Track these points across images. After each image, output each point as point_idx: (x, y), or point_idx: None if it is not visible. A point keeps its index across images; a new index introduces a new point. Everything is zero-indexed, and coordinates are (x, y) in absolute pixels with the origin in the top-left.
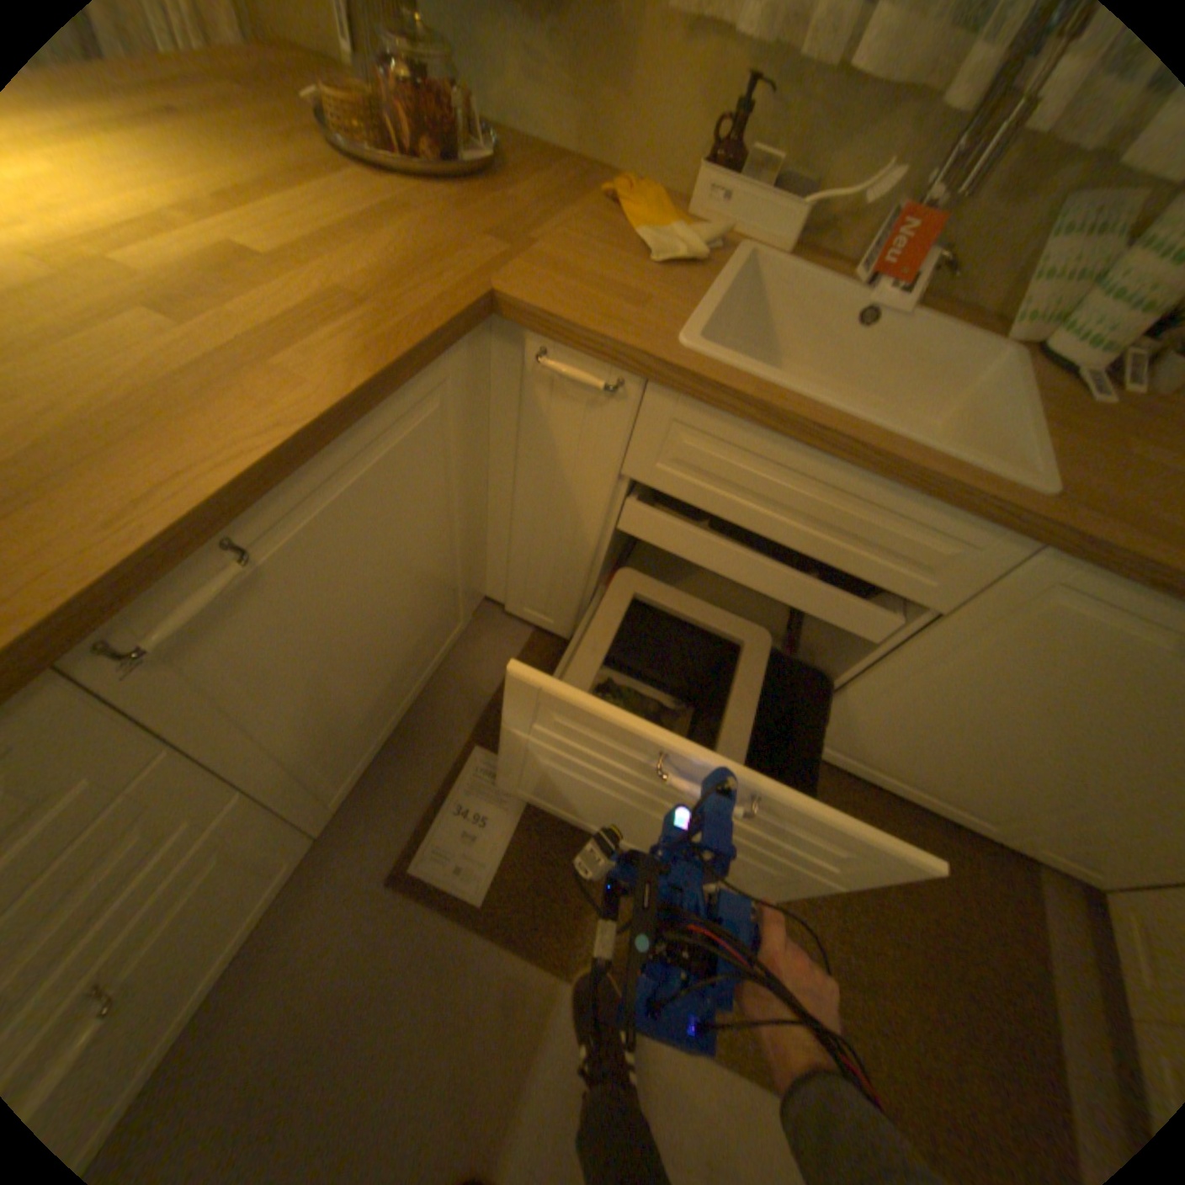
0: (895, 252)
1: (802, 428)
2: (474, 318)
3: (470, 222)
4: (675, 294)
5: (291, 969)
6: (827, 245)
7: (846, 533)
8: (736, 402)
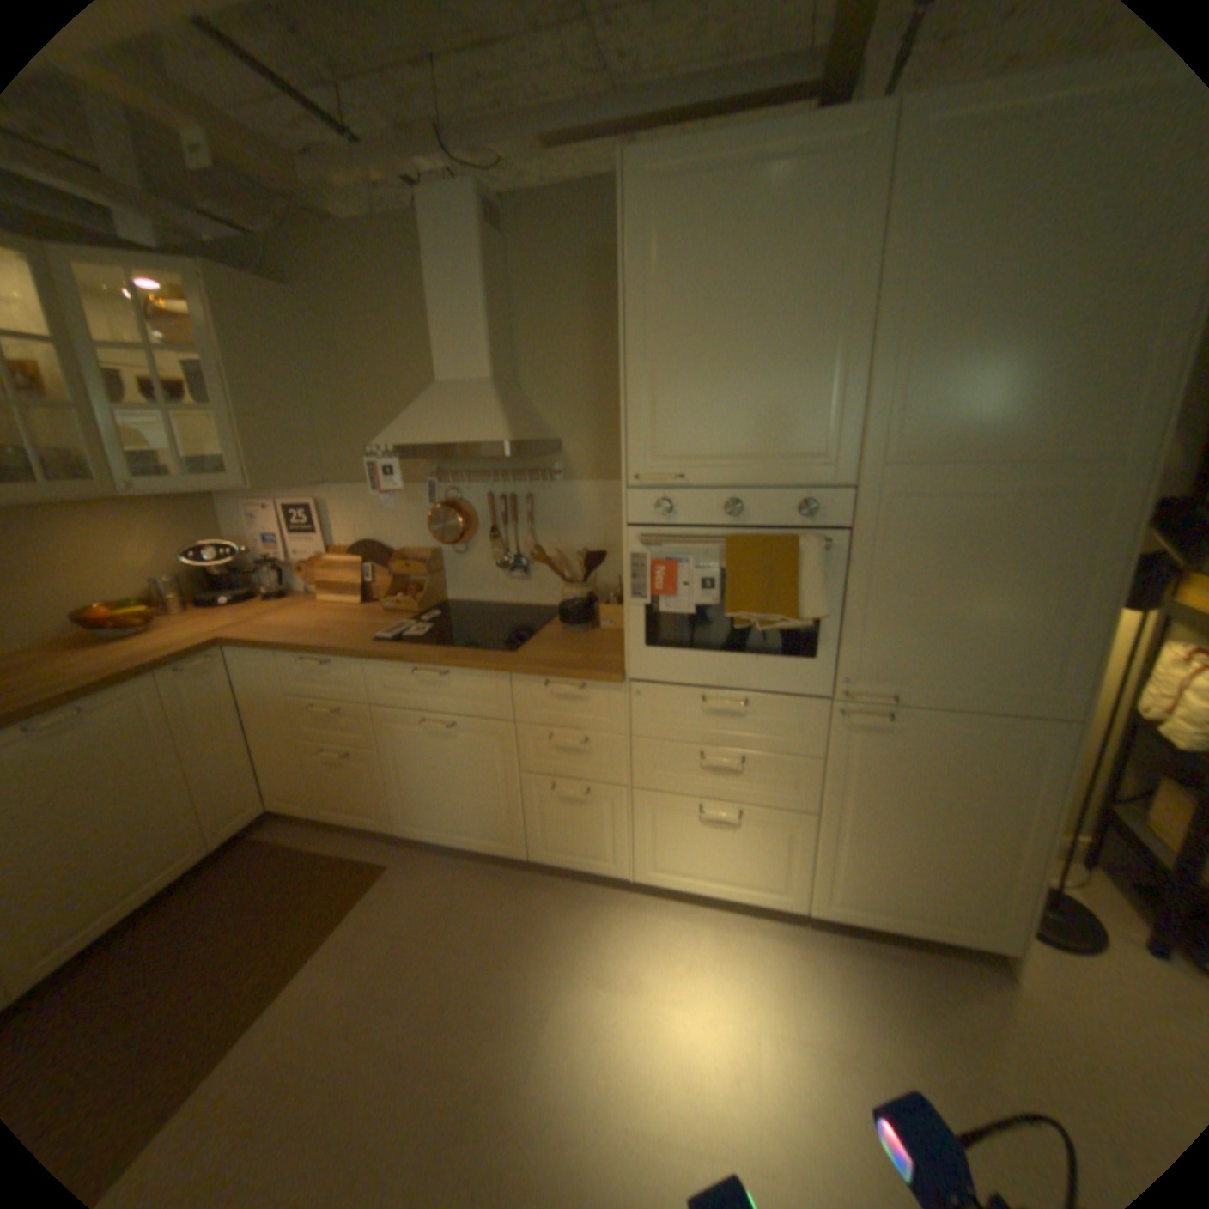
0: None
1: None
2: None
3: None
4: None
5: None
6: None
7: None
8: None
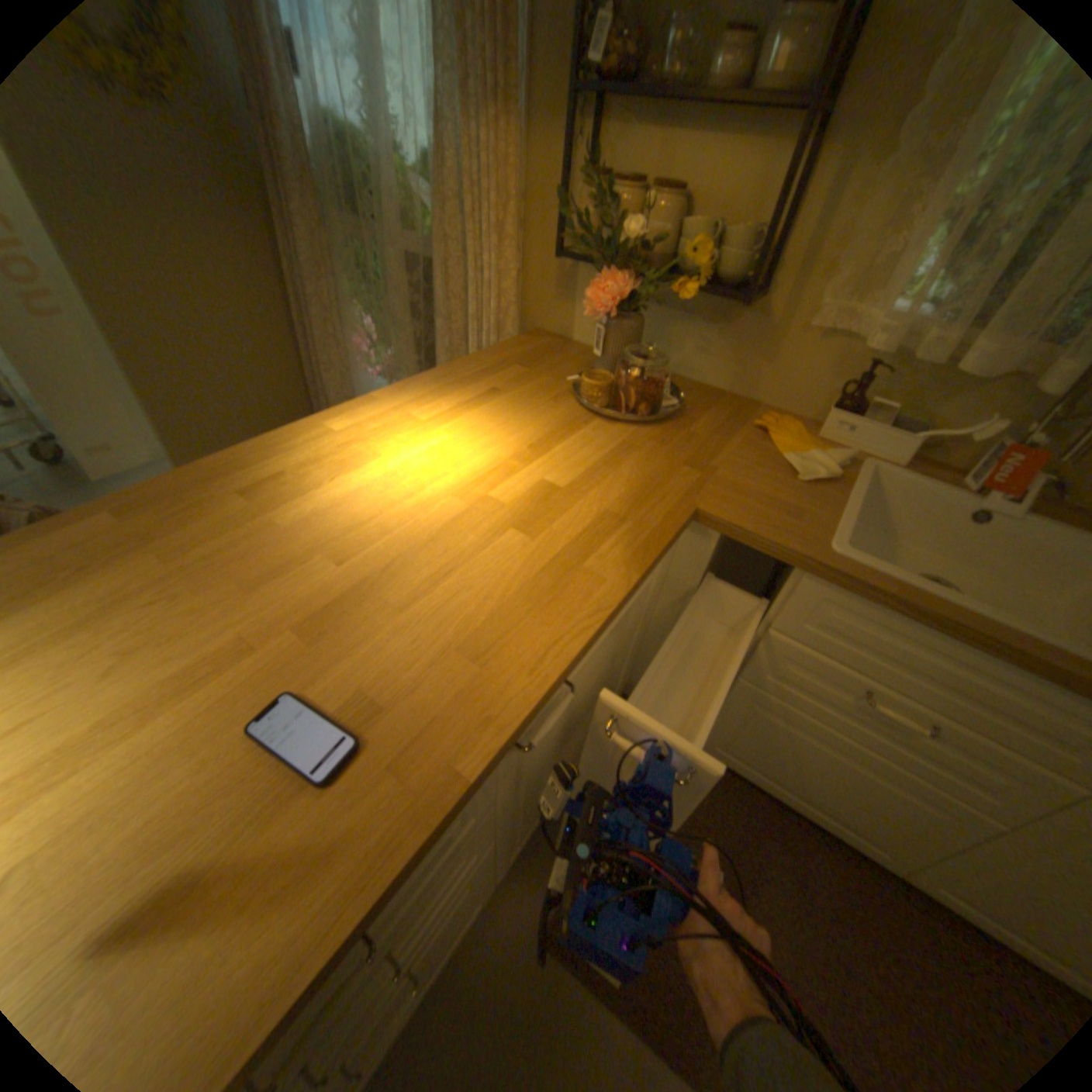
0: (1004, 475)
1: (941, 622)
2: (686, 528)
3: (672, 454)
4: (822, 507)
5: (467, 1003)
6: (936, 457)
7: (983, 703)
8: (883, 597)
